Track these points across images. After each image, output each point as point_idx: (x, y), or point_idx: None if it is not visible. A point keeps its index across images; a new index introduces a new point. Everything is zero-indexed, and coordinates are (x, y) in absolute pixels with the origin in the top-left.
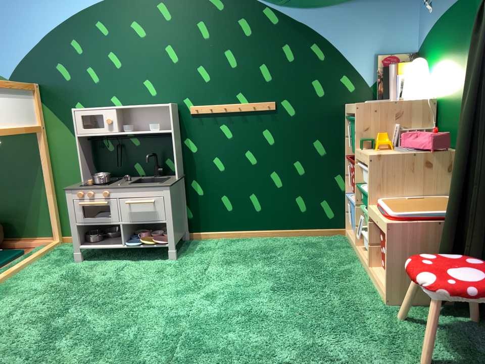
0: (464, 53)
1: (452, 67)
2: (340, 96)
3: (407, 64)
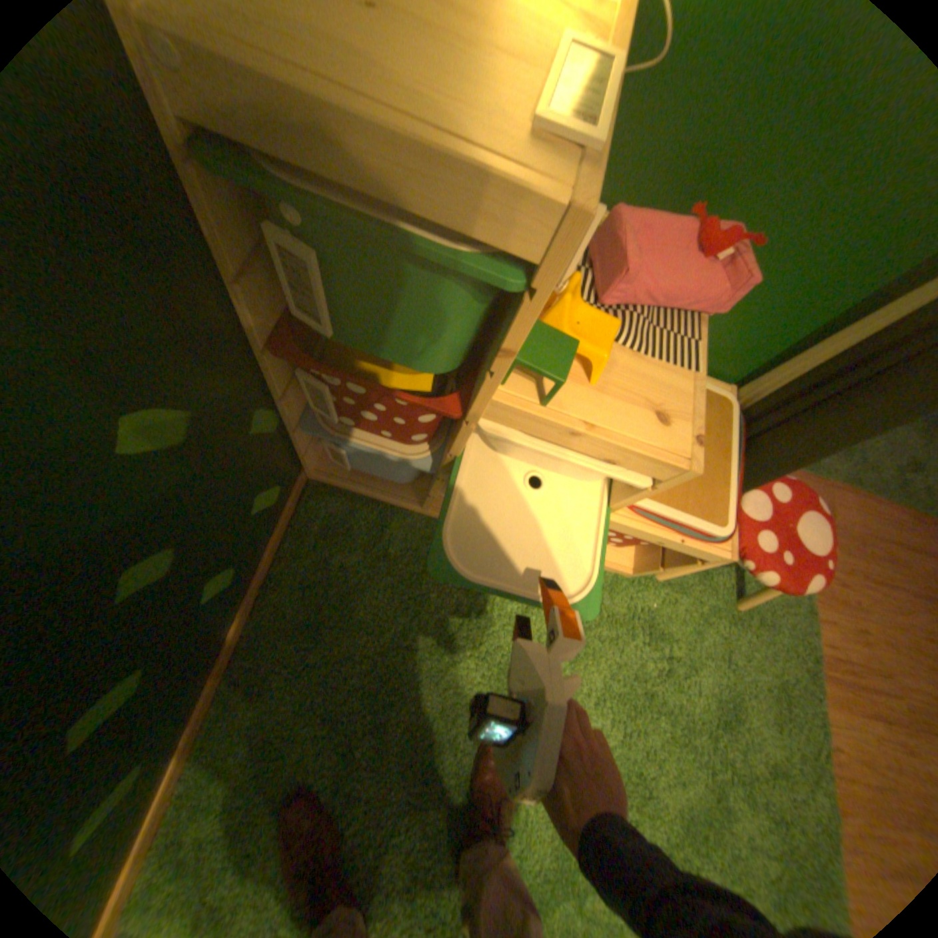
0: None
1: None
2: None
3: None
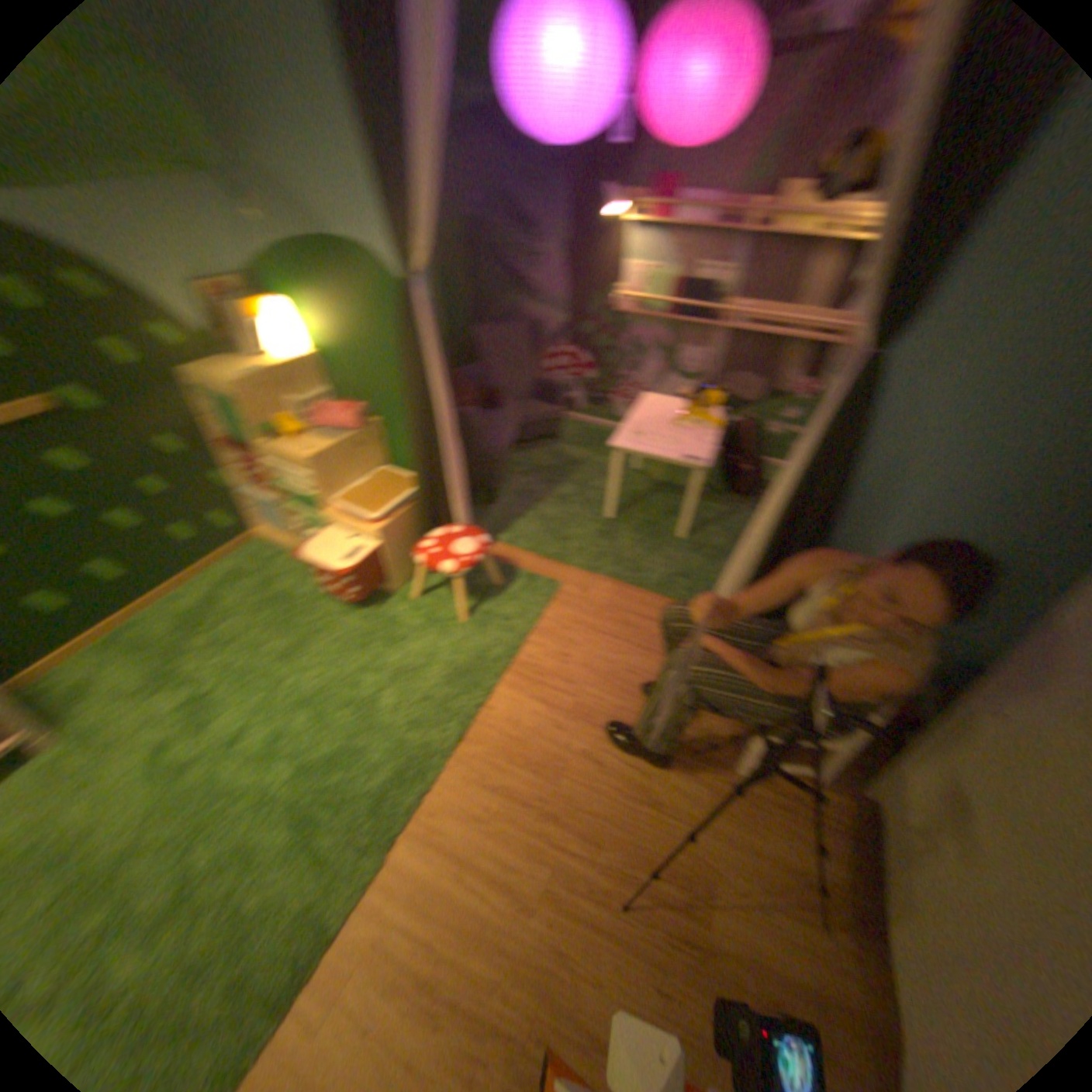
0: (344, 312)
1: (328, 322)
2: (157, 358)
3: (241, 297)
